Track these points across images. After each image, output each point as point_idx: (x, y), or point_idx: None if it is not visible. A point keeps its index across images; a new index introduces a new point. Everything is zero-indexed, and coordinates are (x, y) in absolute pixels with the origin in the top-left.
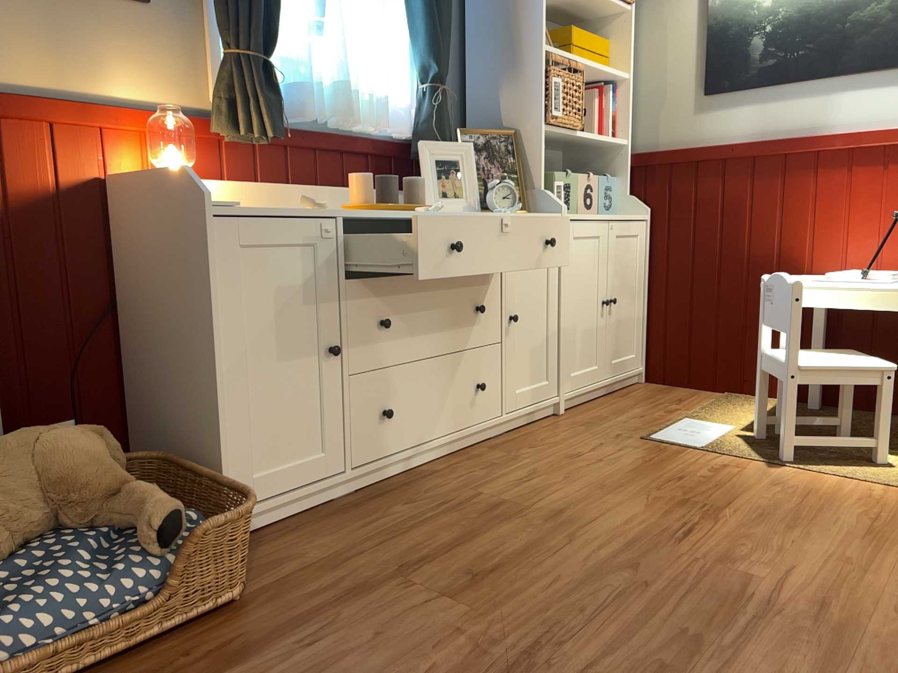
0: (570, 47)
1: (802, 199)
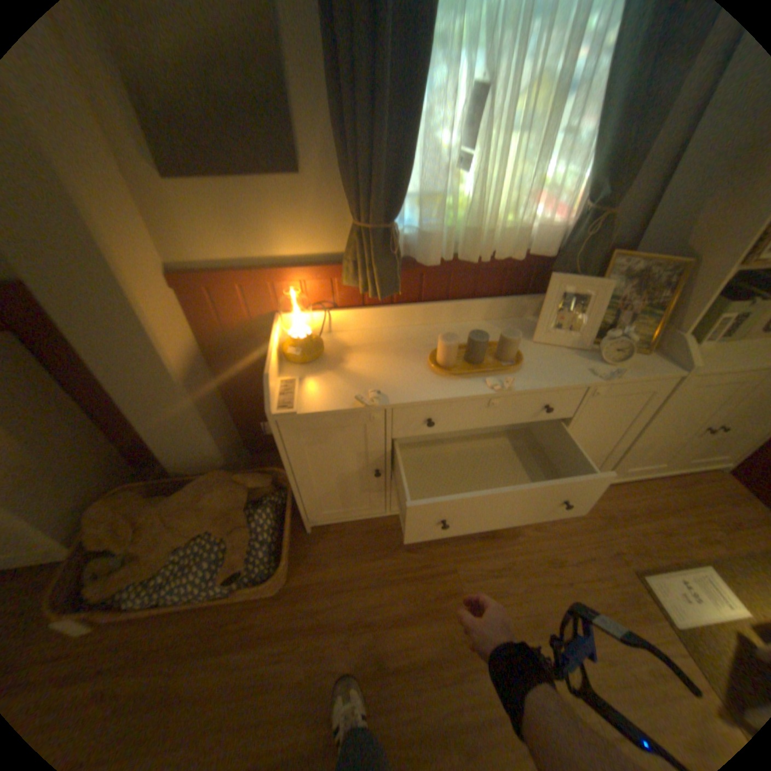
0: None
1: None
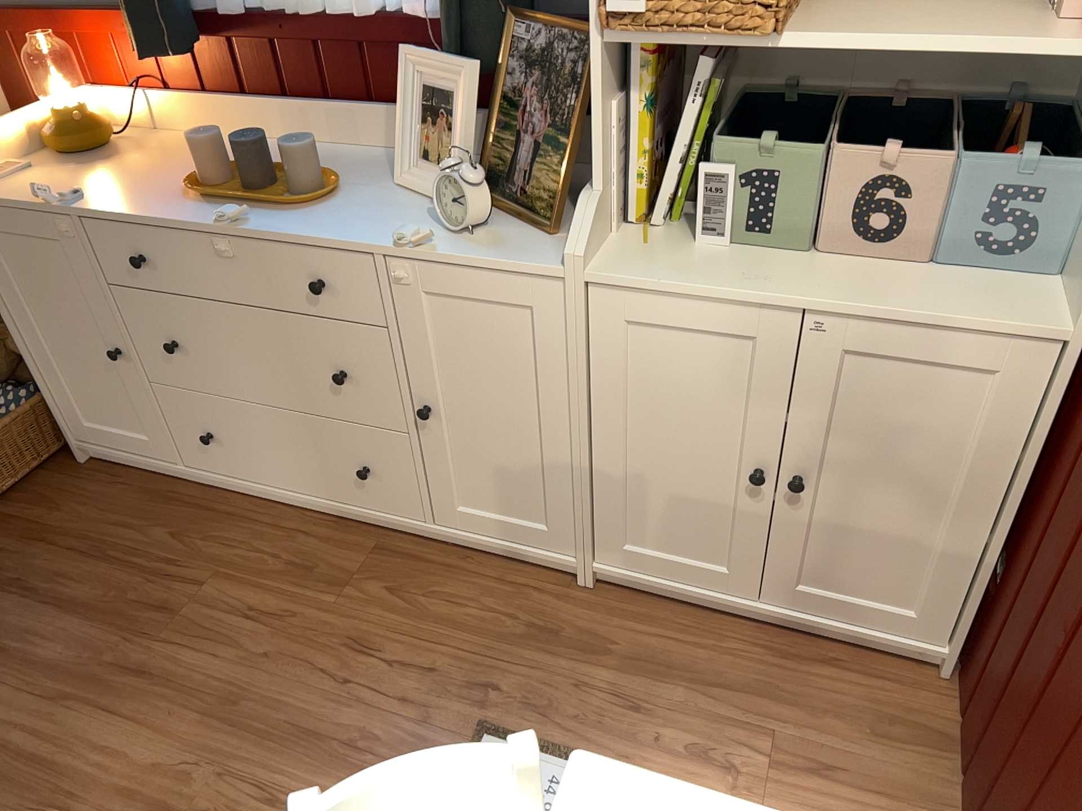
0: None
1: None
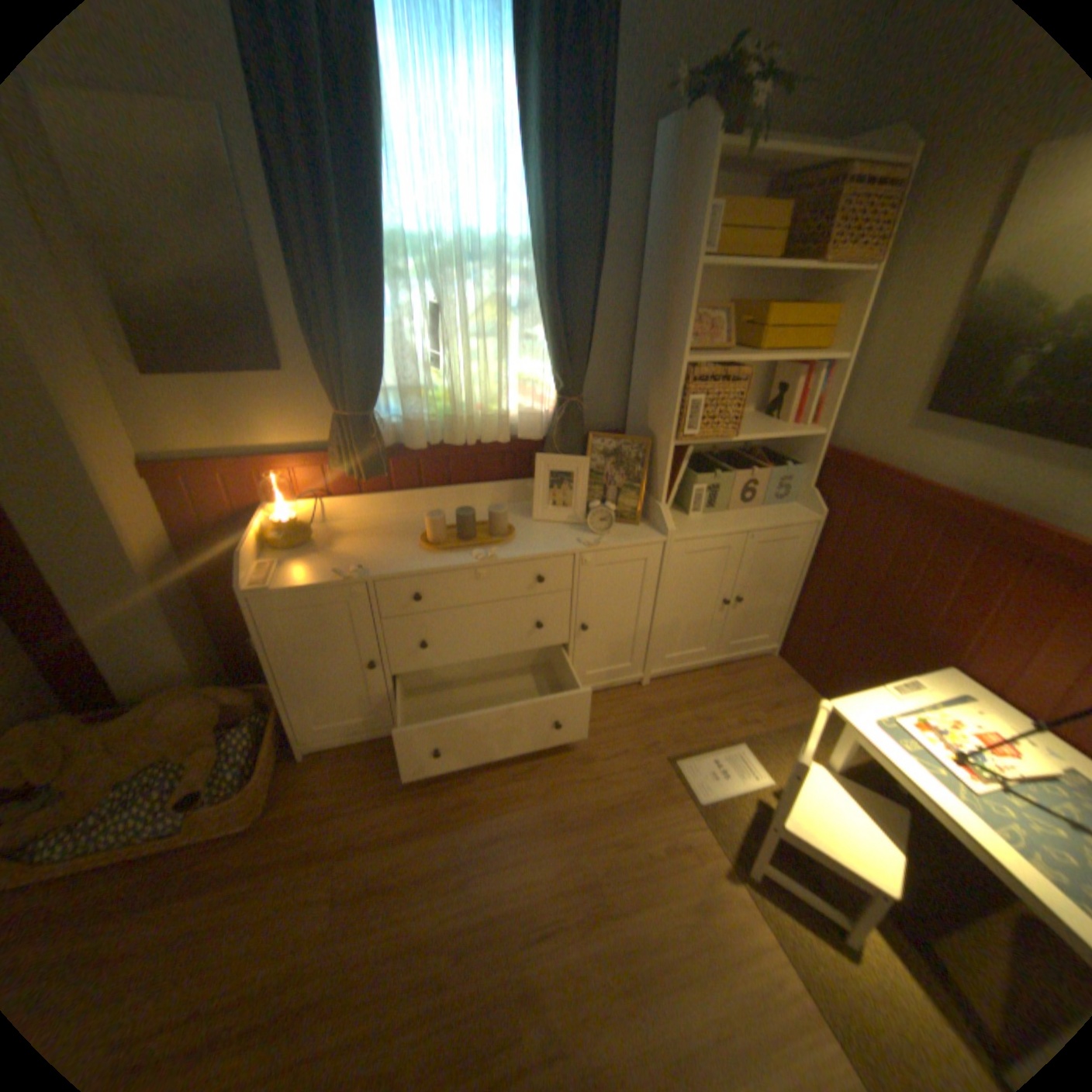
0: (763, 326)
1: (994, 590)
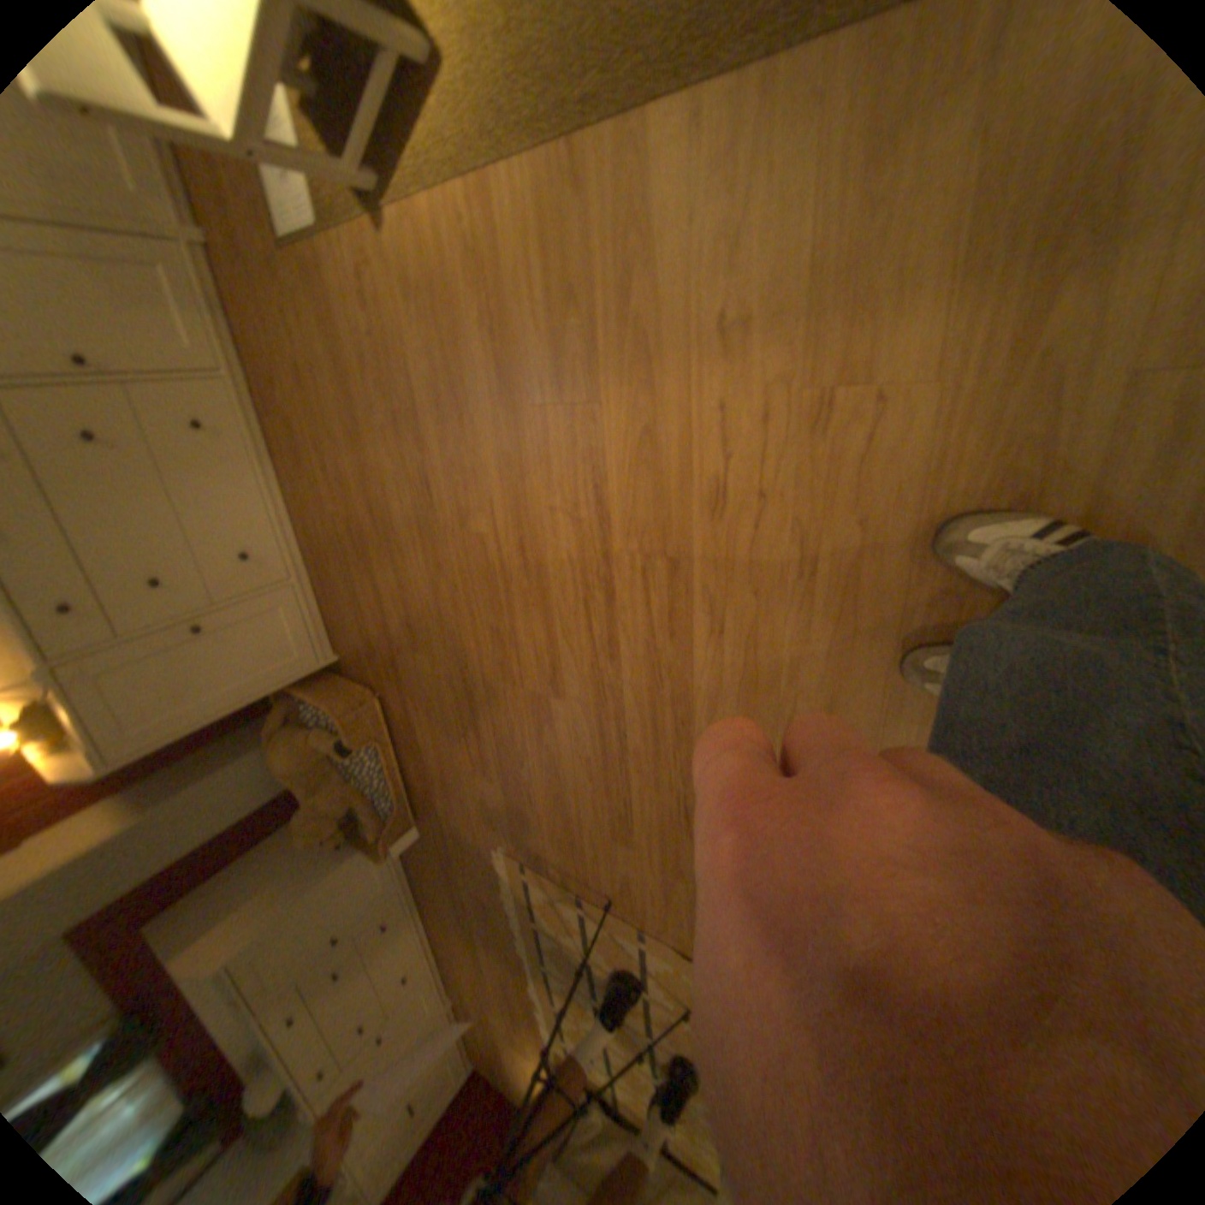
0: None
1: None
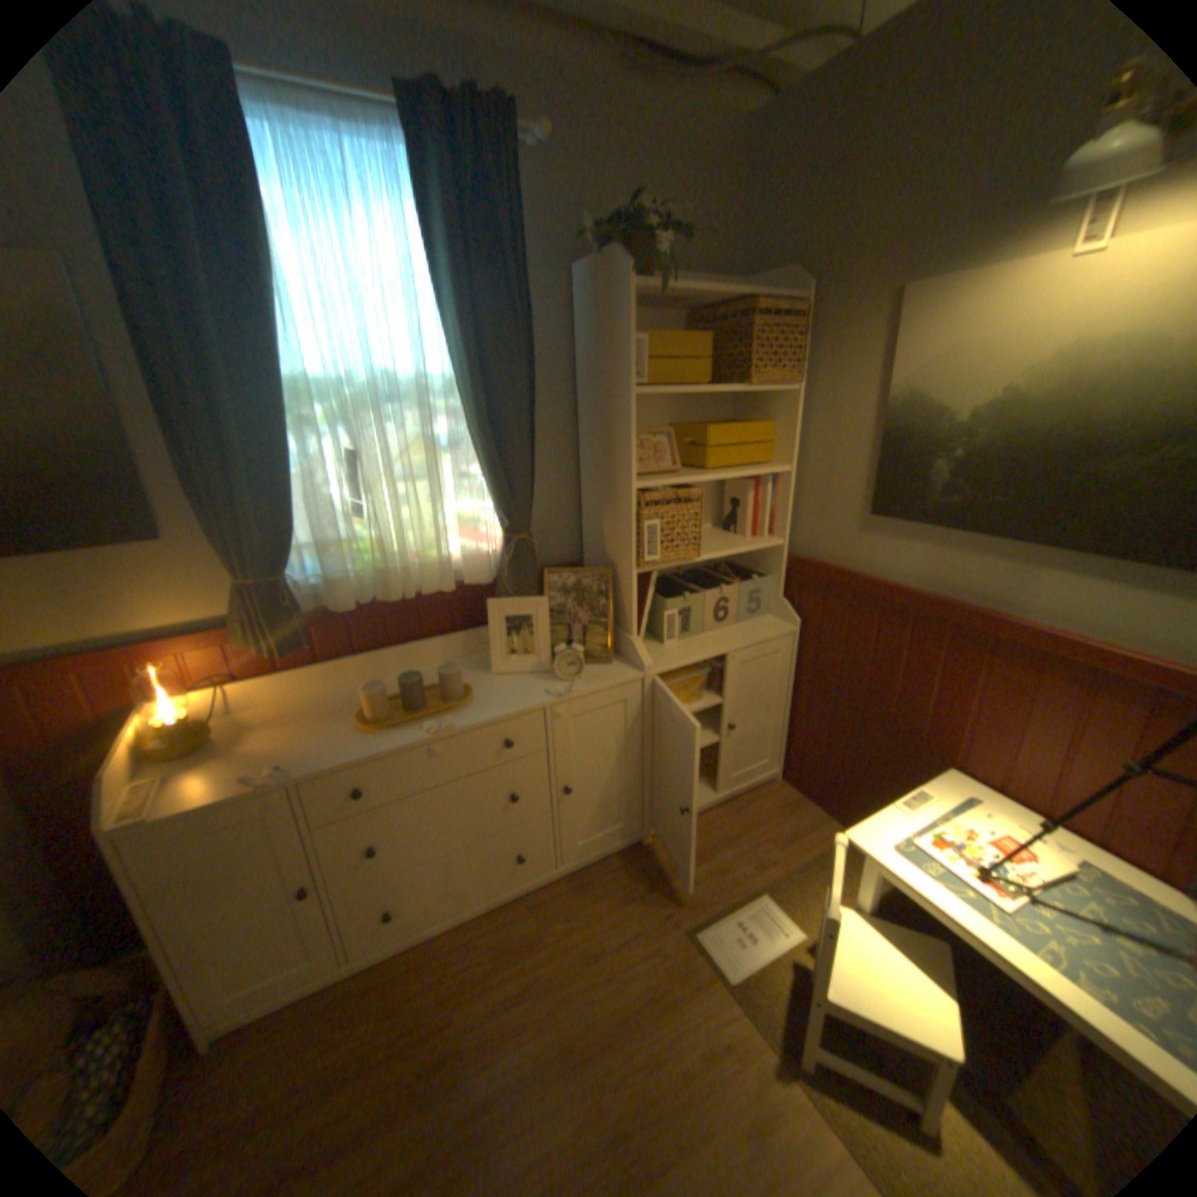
0: (705, 447)
1: (969, 683)
